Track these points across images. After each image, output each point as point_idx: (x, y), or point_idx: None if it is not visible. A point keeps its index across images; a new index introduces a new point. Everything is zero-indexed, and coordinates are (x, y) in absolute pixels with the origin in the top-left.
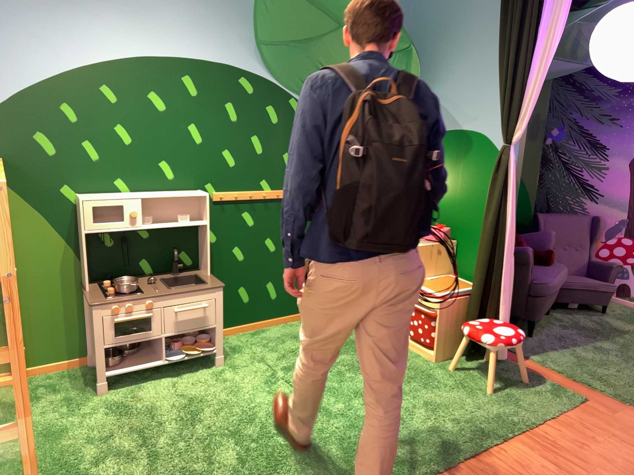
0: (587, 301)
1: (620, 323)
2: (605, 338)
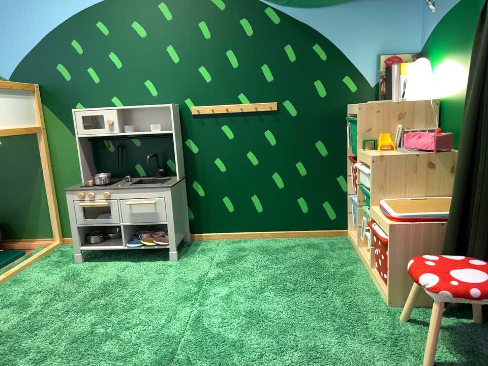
0: None
1: None
2: None
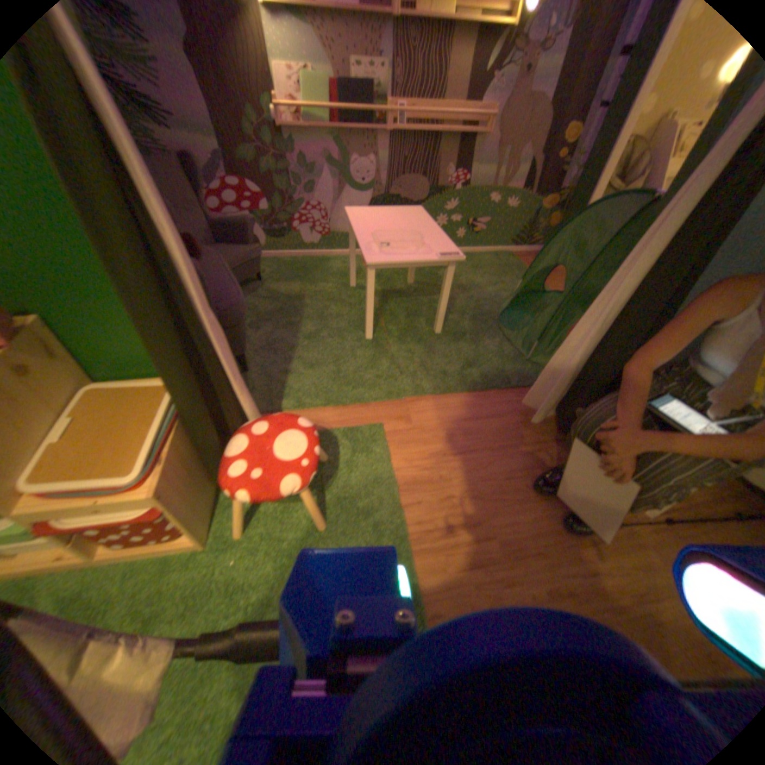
0: (249, 274)
1: (289, 283)
2: (303, 314)
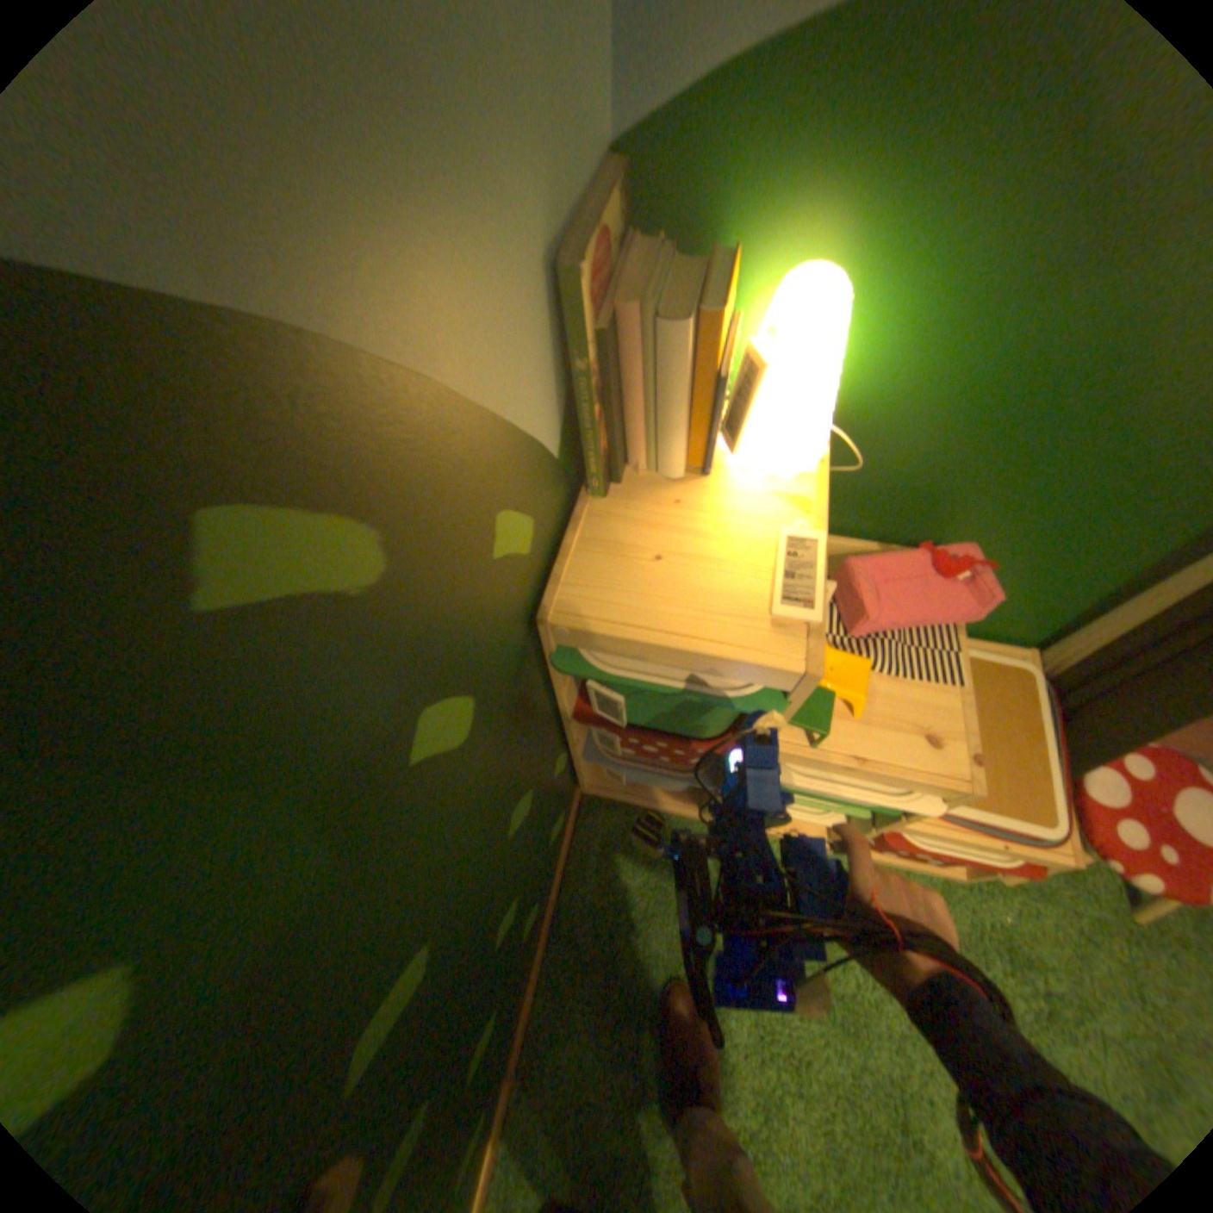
0: None
1: None
2: None
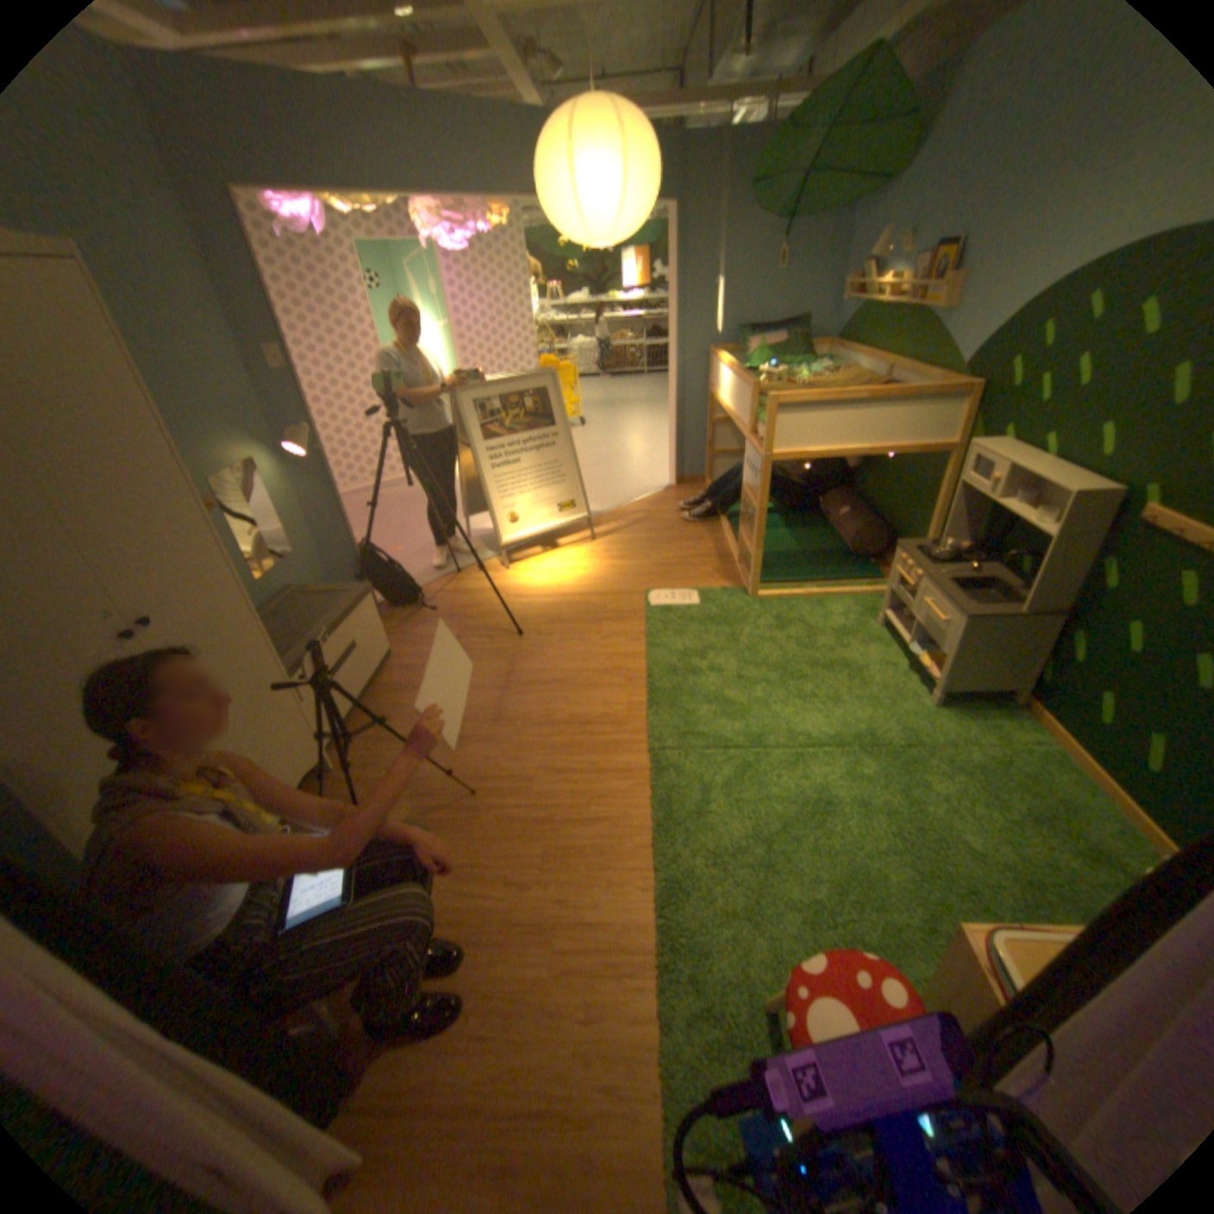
0: None
1: None
2: None
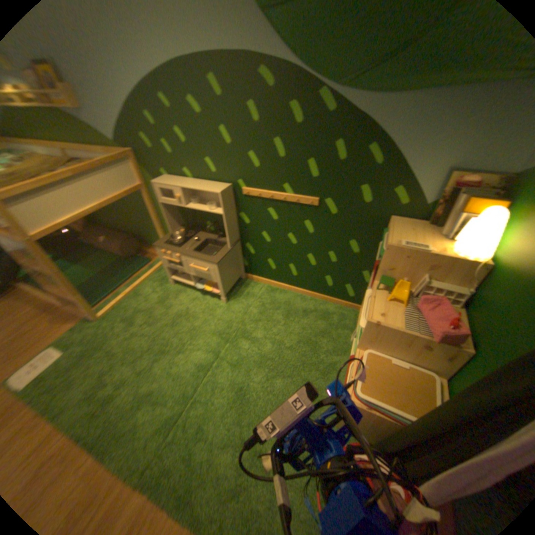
0: None
1: None
2: None
